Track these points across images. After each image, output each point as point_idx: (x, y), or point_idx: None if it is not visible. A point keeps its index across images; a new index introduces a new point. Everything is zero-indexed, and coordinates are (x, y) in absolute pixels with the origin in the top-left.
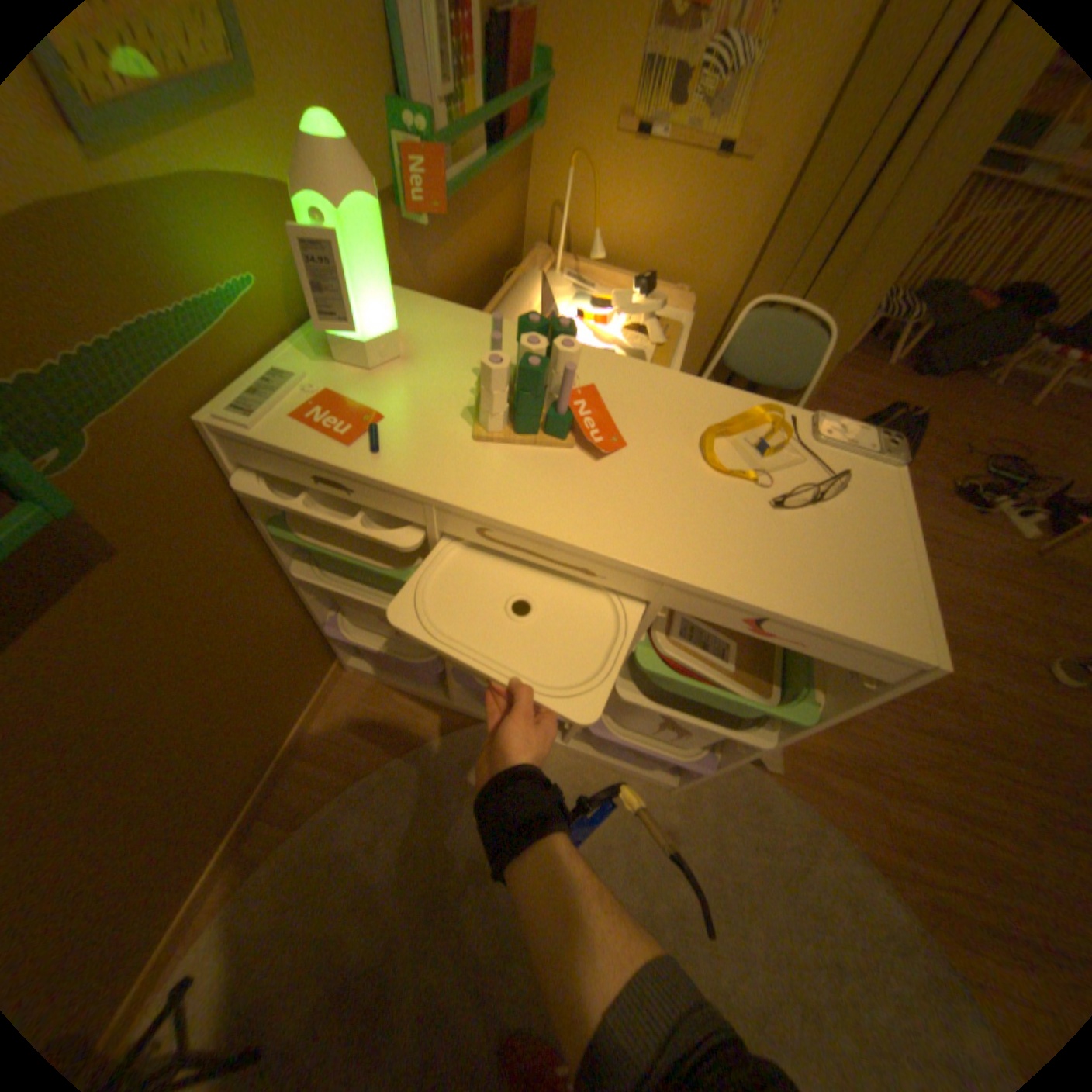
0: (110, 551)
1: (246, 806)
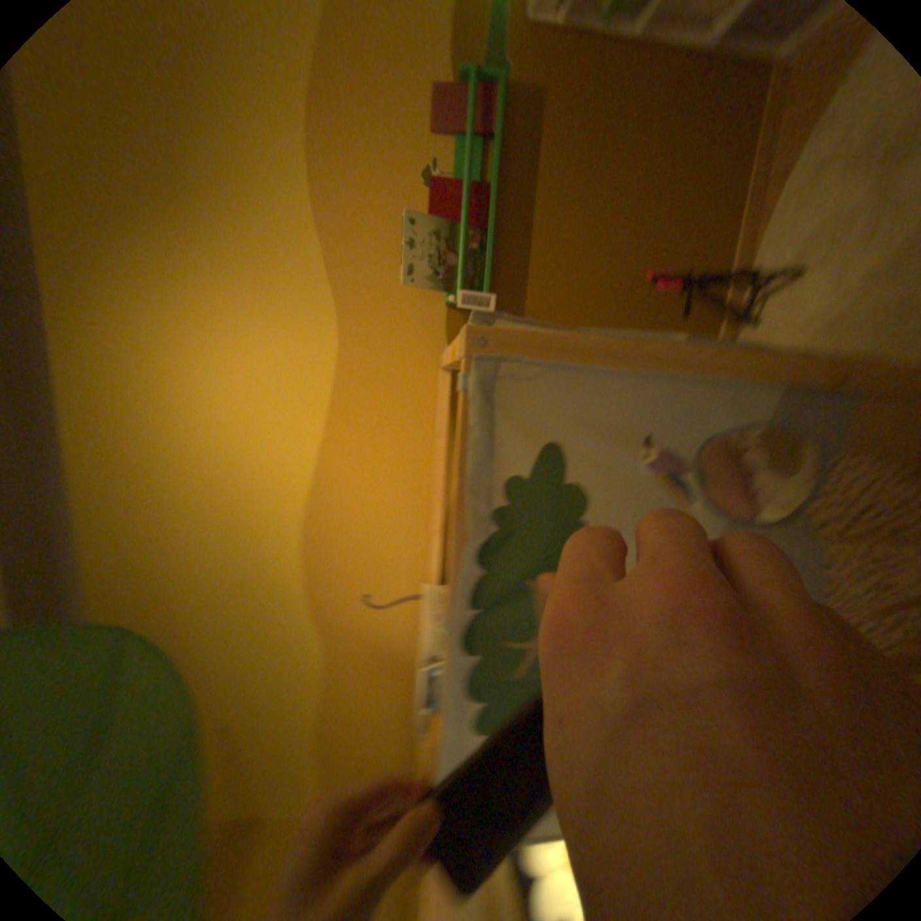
0: (547, 90)
1: (751, 187)
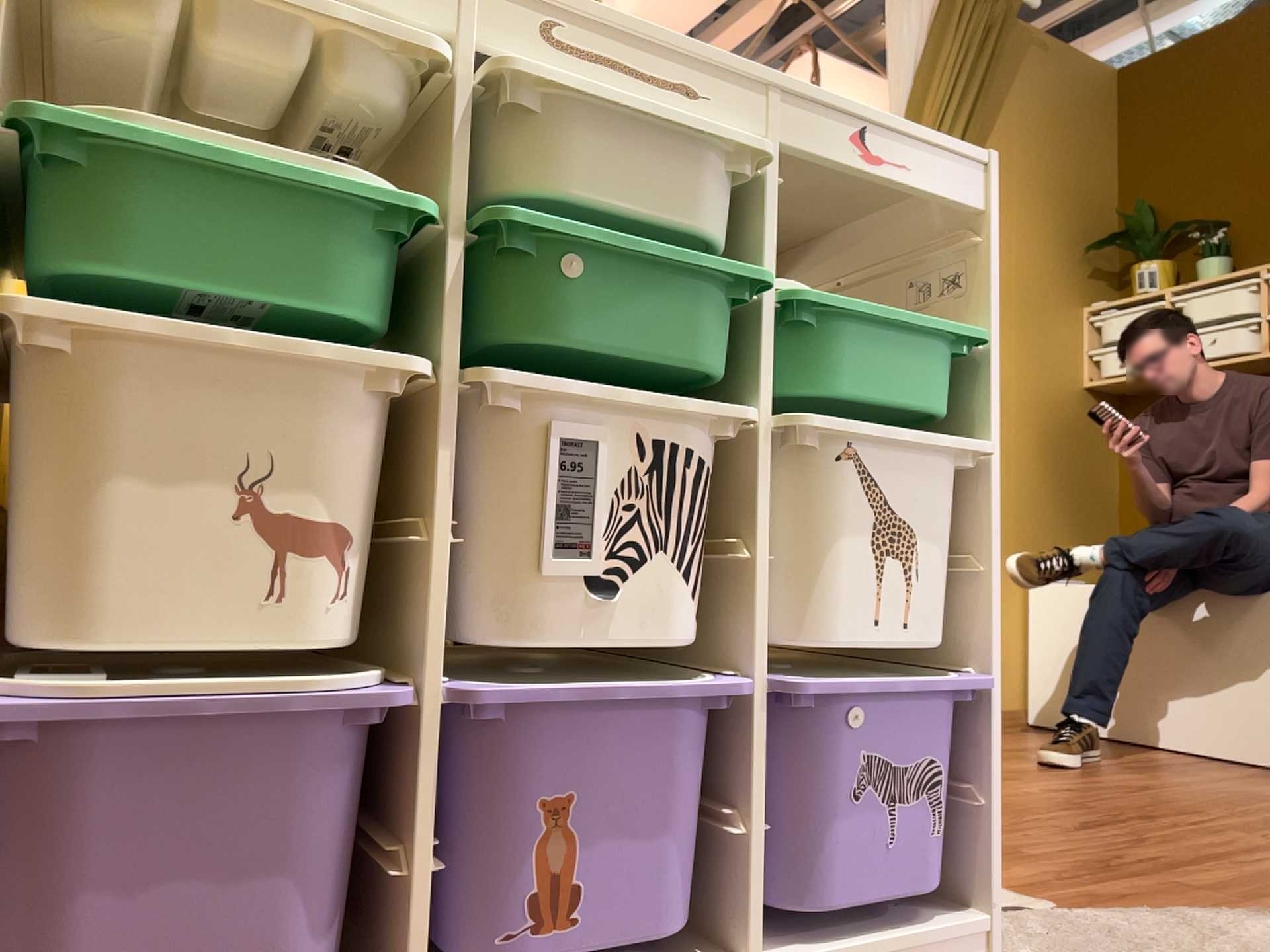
0: None
1: None
